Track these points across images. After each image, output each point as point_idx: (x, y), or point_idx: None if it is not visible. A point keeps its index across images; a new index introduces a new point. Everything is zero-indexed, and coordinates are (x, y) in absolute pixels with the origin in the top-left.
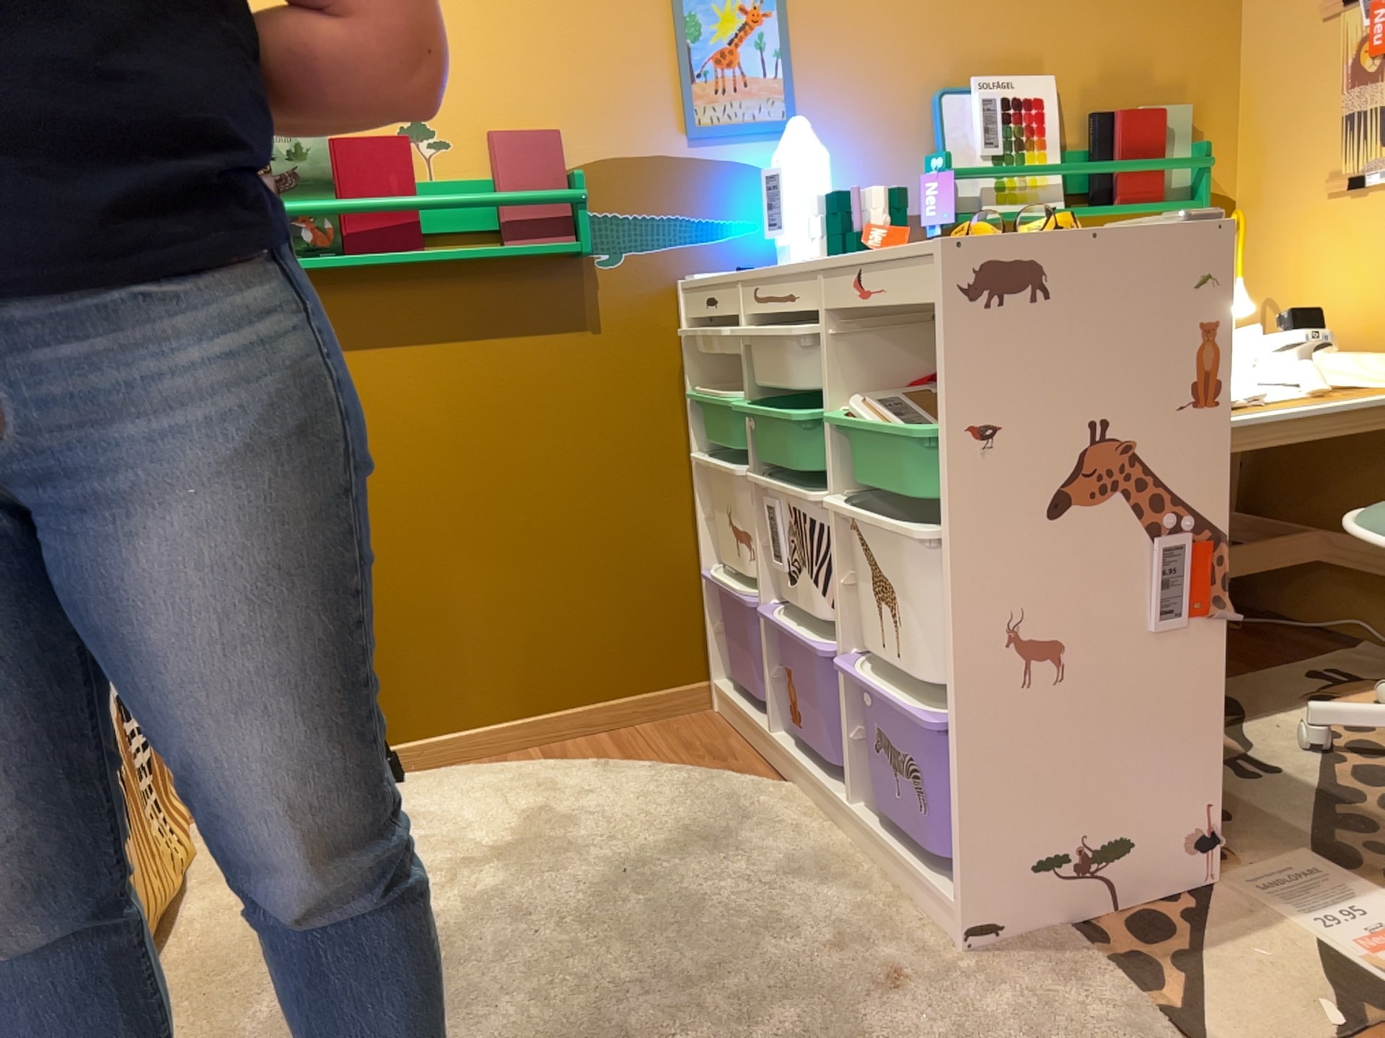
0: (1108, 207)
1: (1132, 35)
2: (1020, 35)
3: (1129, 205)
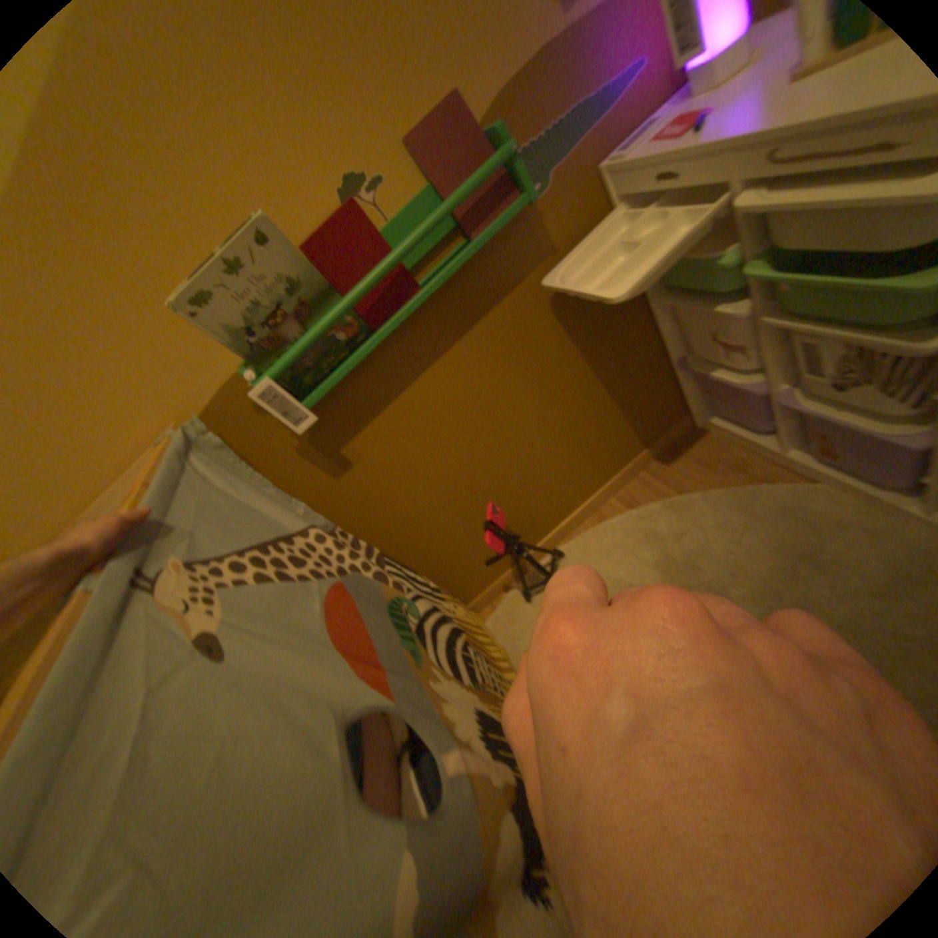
0: None
1: None
2: None
3: None
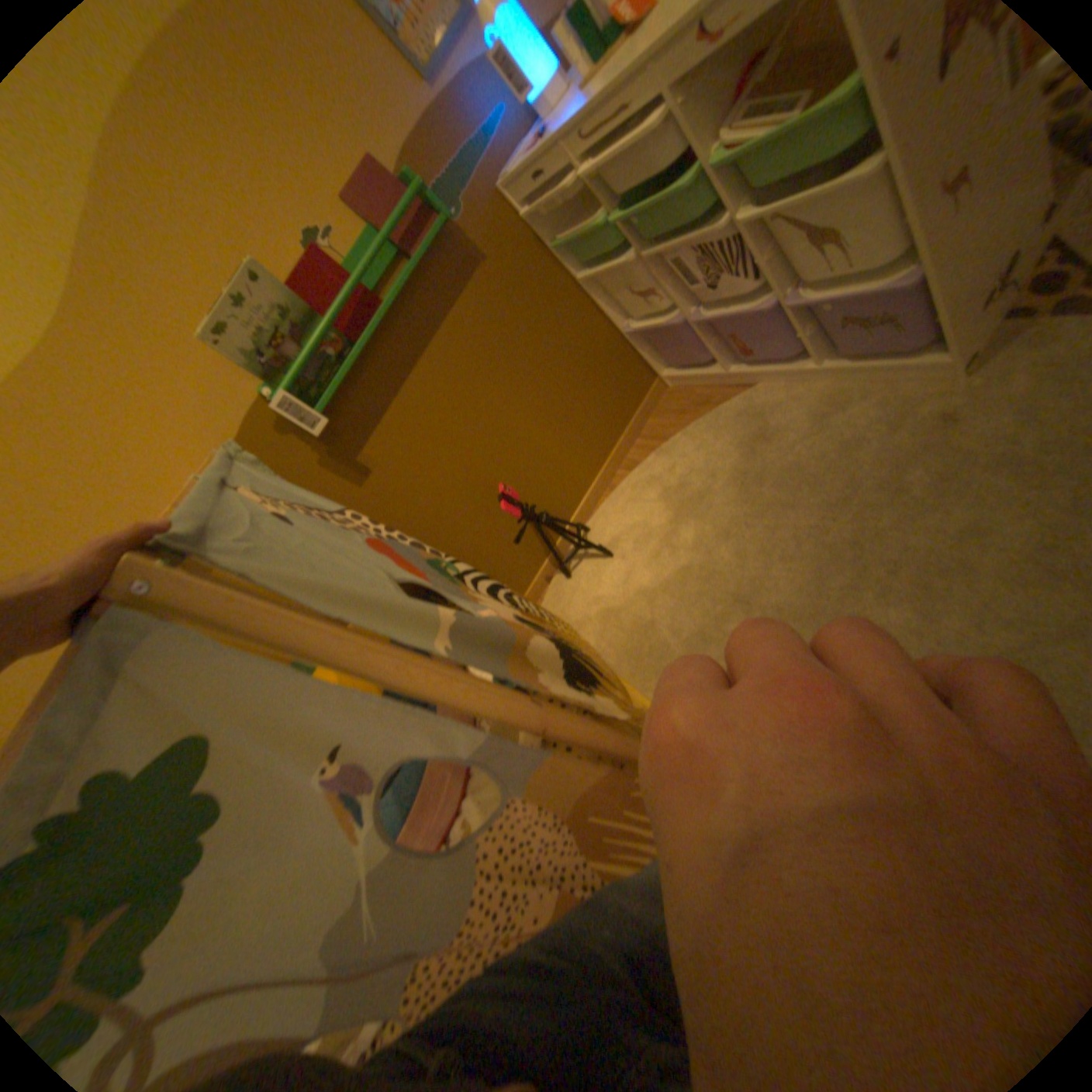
0: None
1: None
2: None
3: None
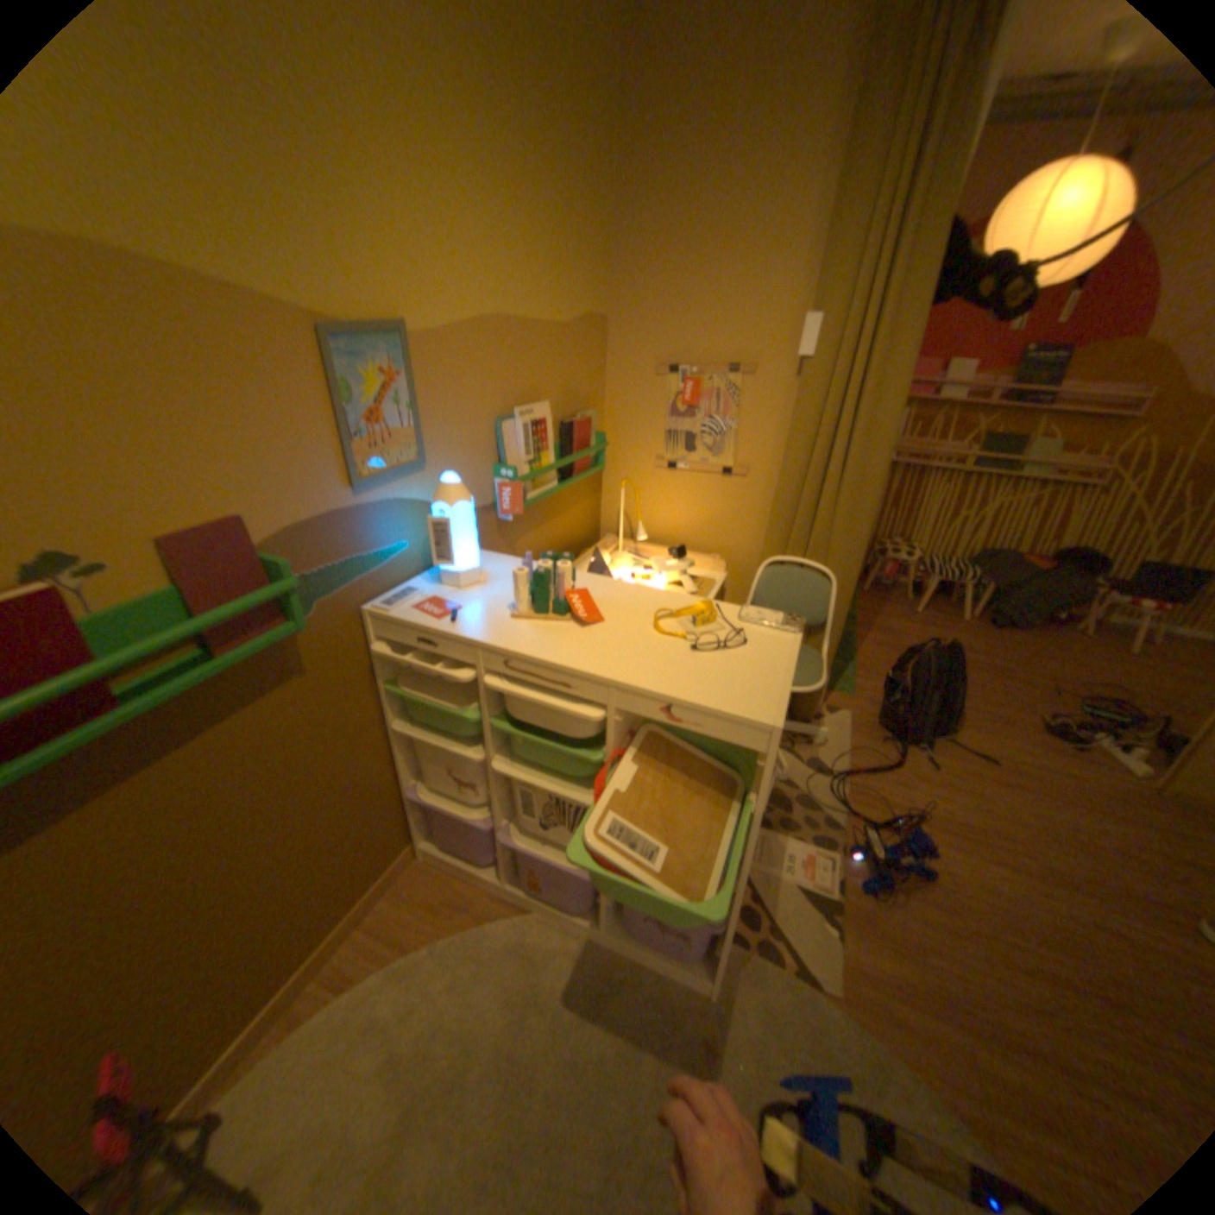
0: (571, 476)
1: (574, 368)
2: (532, 373)
3: (580, 474)
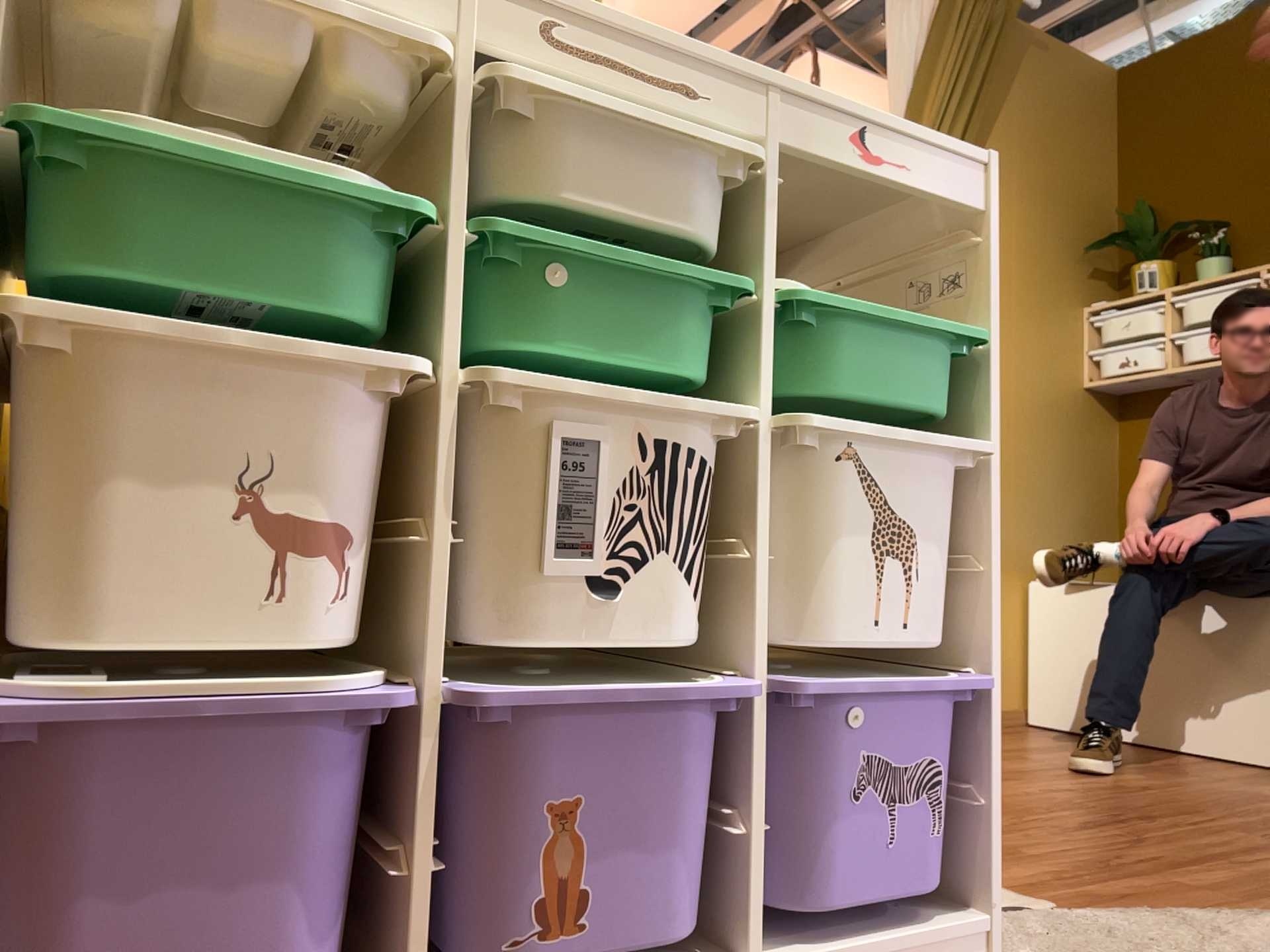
0: None
1: None
2: None
3: None
